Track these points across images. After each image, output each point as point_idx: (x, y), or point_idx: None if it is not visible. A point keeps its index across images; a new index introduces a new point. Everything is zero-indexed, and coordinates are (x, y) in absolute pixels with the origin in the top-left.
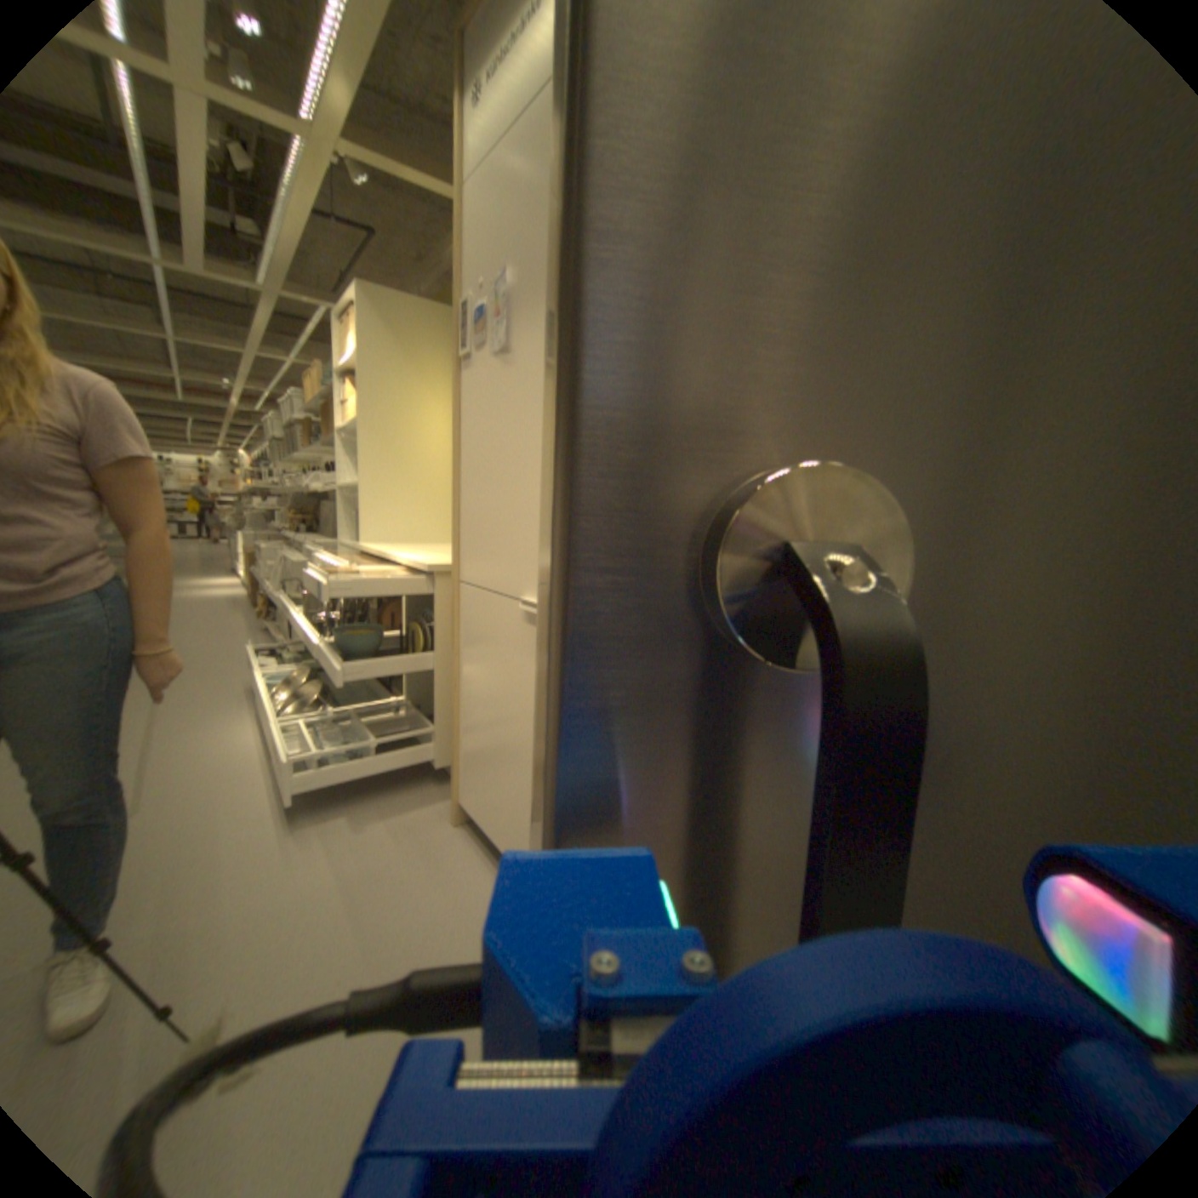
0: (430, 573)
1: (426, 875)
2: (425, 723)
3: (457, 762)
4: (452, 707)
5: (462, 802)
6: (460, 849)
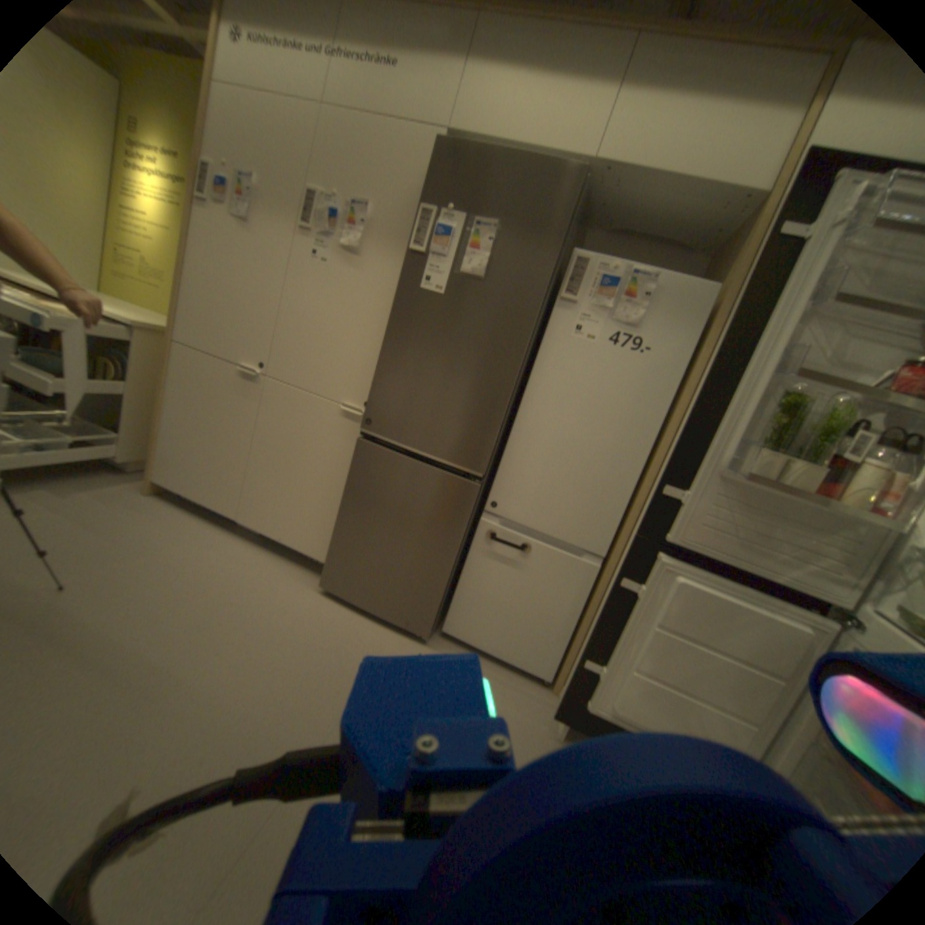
0: (123, 325)
1: (138, 518)
2: (102, 432)
3: (151, 456)
4: (152, 421)
5: (153, 481)
6: (156, 507)
